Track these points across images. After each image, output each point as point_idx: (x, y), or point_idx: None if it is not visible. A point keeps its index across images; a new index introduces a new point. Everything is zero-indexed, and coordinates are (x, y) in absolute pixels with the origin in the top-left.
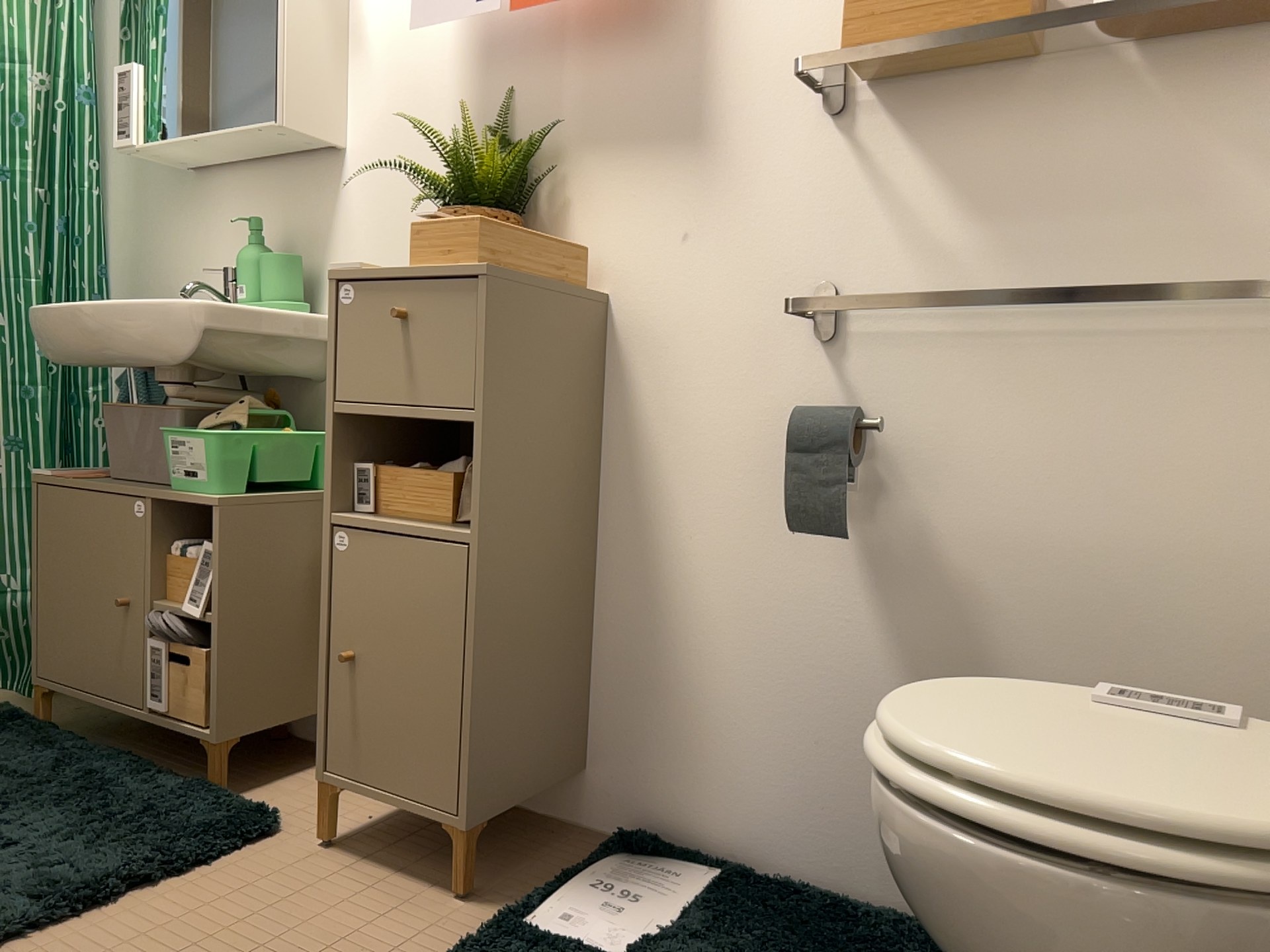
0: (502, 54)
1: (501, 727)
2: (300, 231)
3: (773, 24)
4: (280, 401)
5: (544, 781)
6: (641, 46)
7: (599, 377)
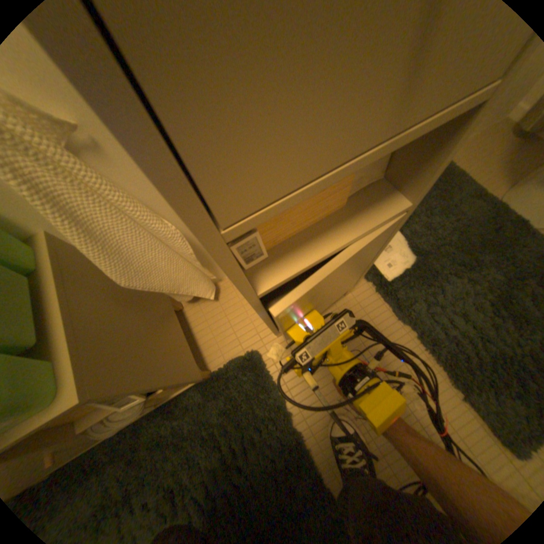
0: None
1: None
2: None
3: None
4: None
5: None
6: None
7: None
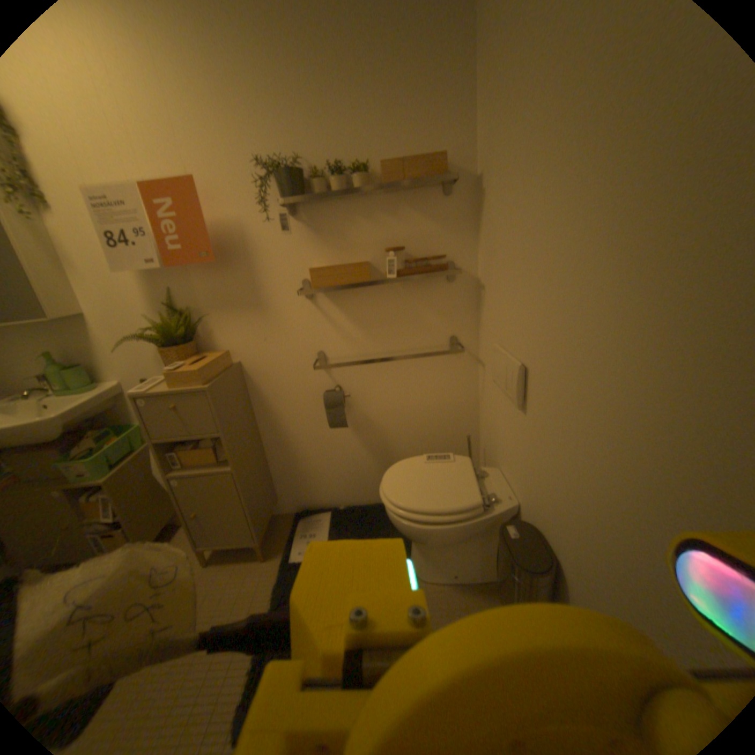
0: (156, 268)
1: (259, 513)
2: (67, 347)
3: (280, 262)
4: (100, 426)
5: (272, 515)
6: (226, 268)
7: (247, 389)
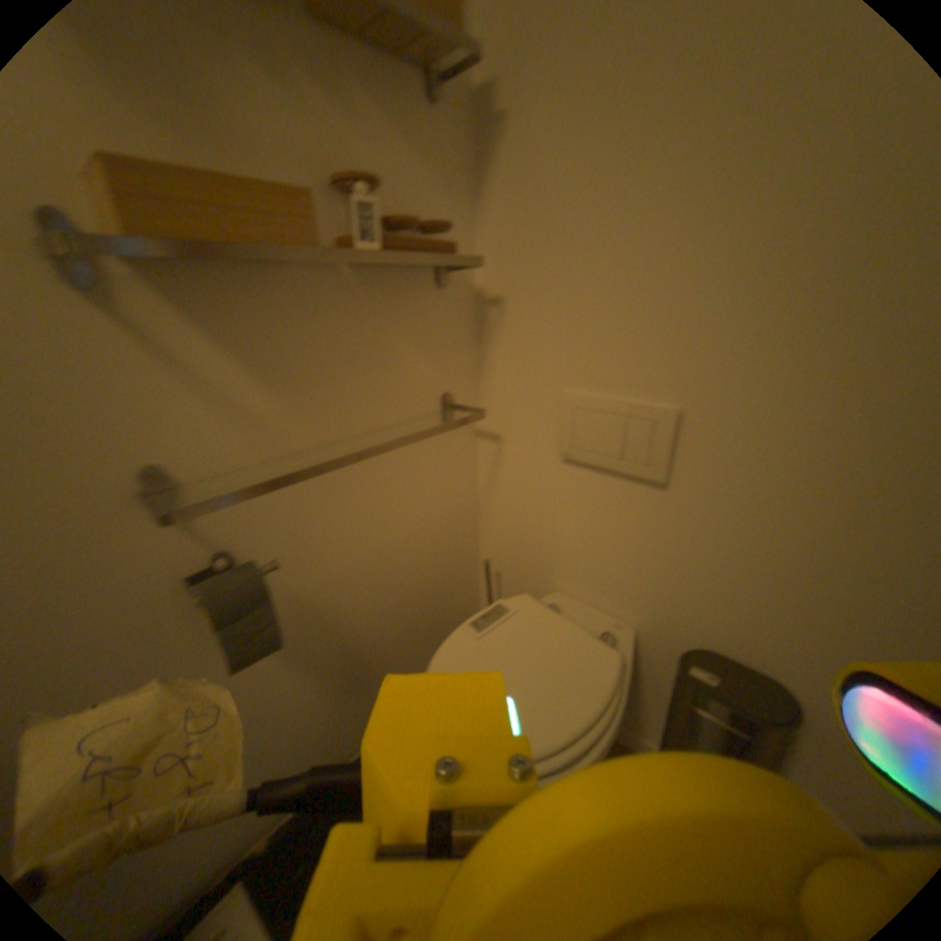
0: None
1: None
2: None
3: None
4: None
5: None
6: None
7: None
